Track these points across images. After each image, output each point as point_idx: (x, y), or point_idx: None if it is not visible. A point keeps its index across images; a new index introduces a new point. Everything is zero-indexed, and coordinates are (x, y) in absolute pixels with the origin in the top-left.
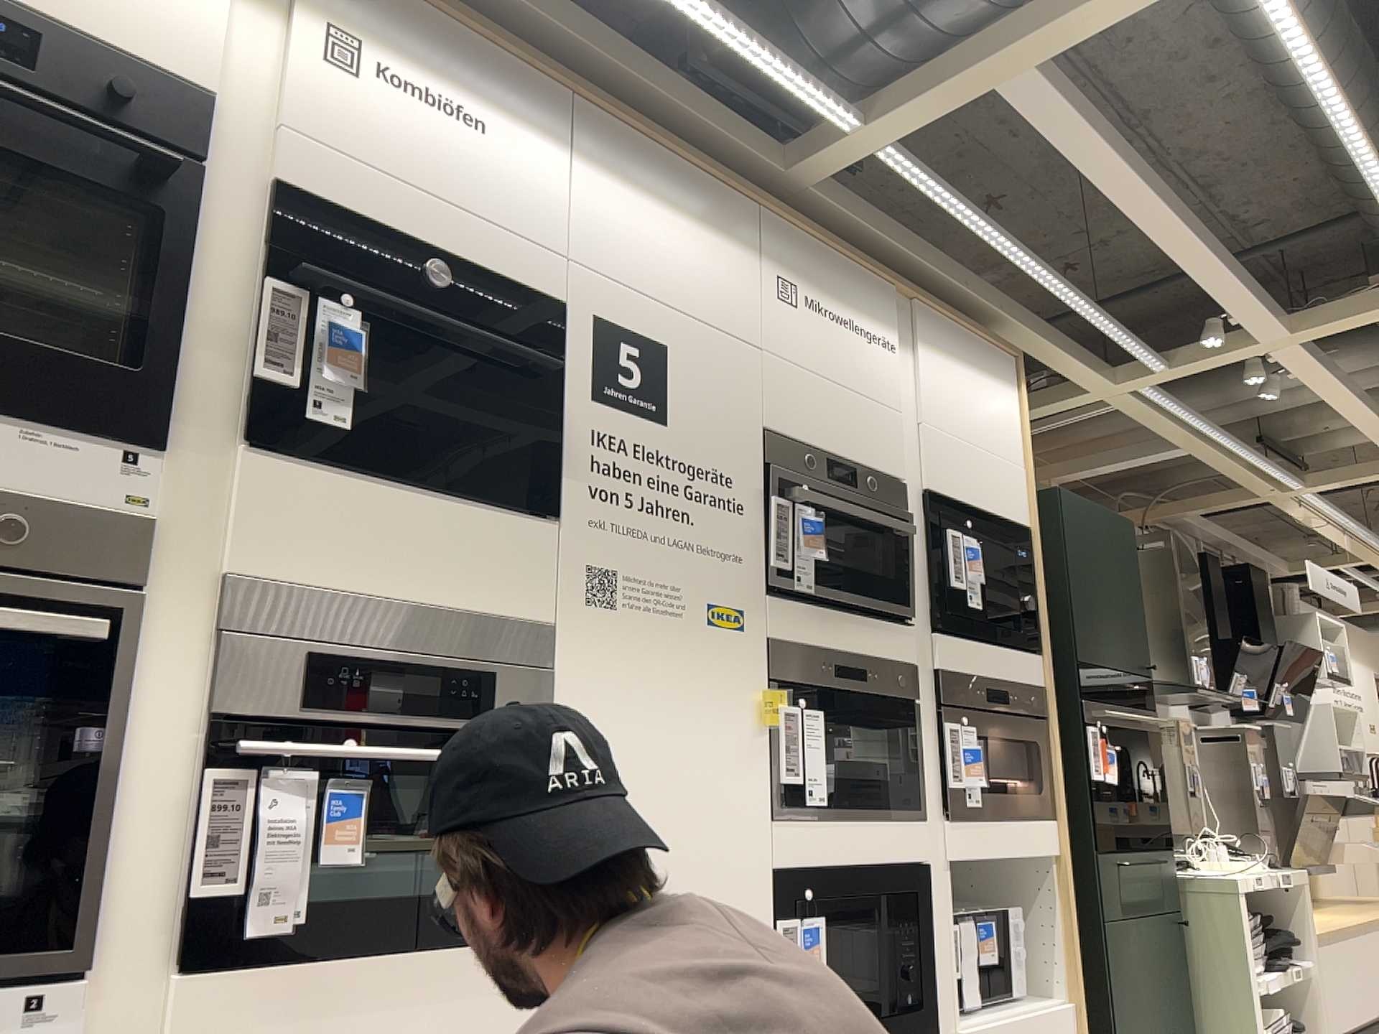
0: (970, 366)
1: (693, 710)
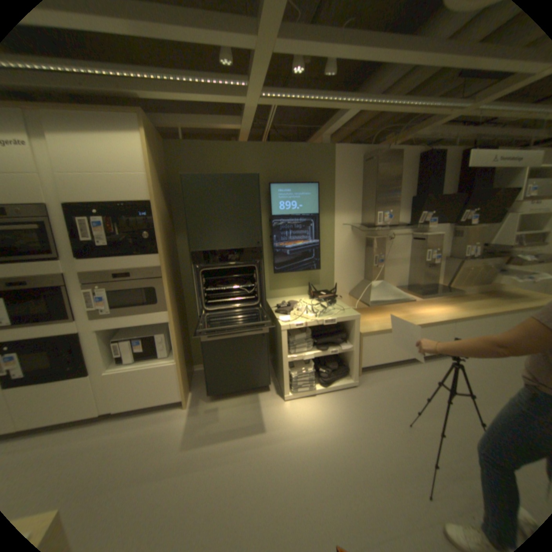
0: (92, 133)
1: None
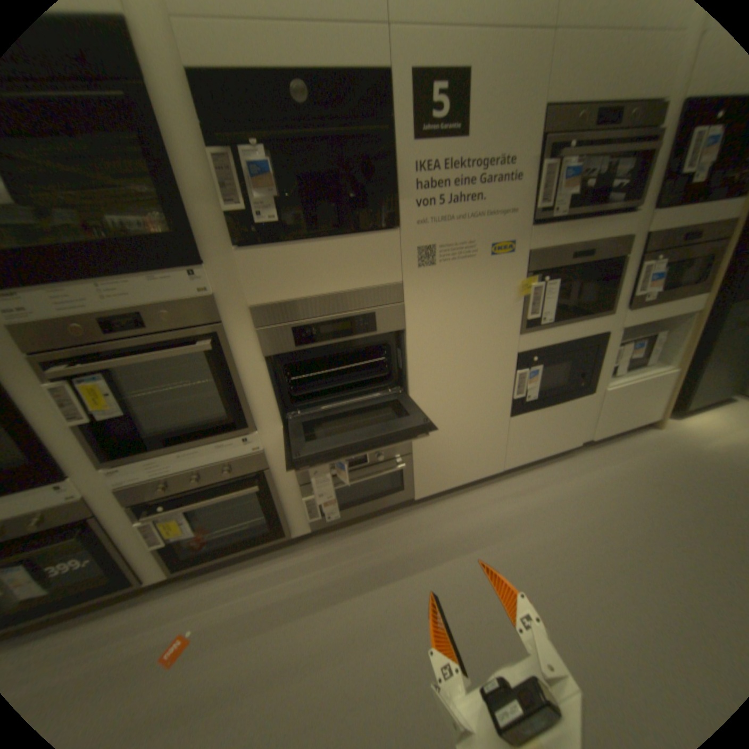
0: None
1: (478, 300)
